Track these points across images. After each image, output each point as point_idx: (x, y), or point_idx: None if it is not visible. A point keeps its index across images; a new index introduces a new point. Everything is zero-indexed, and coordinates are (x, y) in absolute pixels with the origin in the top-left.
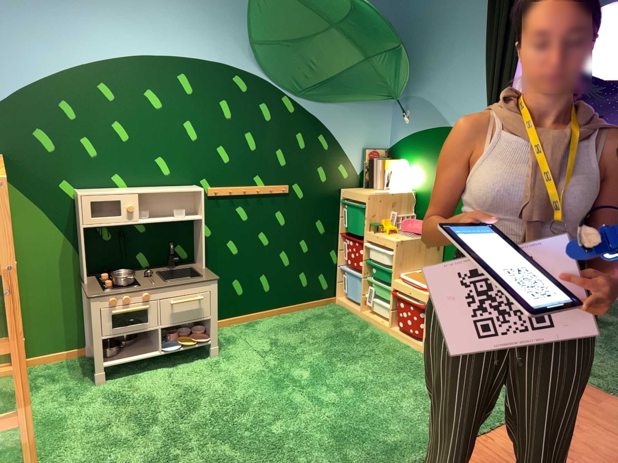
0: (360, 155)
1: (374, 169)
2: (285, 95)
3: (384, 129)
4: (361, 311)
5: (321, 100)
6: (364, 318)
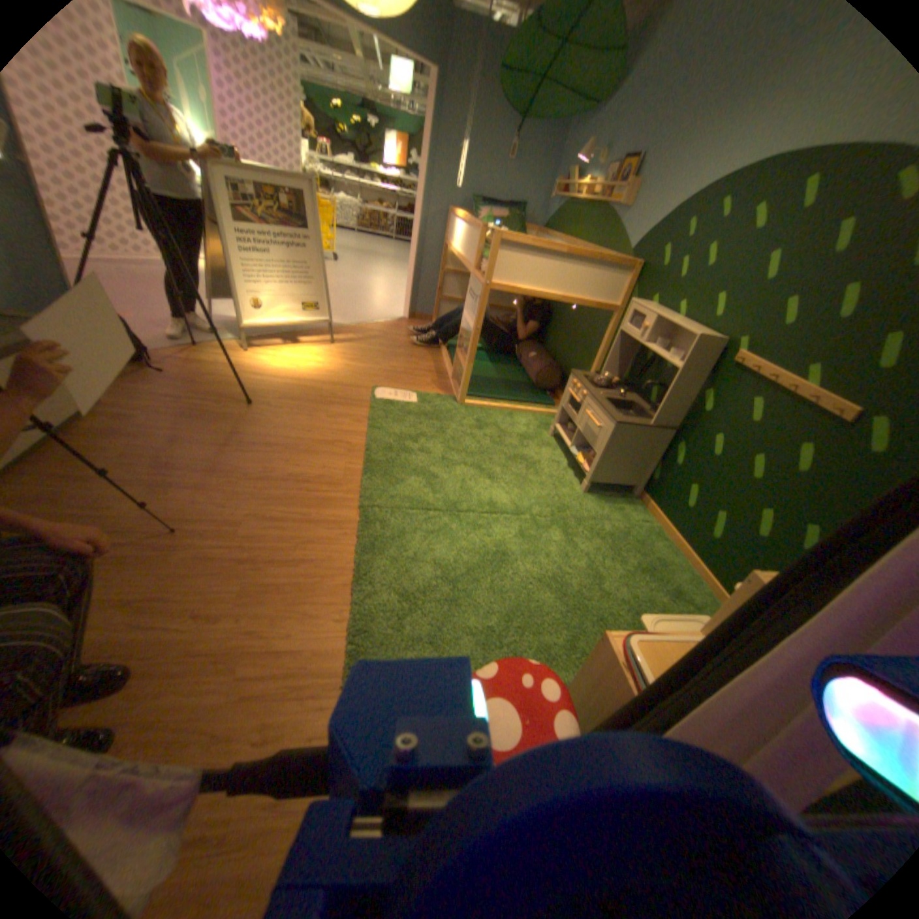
0: None
1: None
2: None
3: None
4: None
5: None
6: None
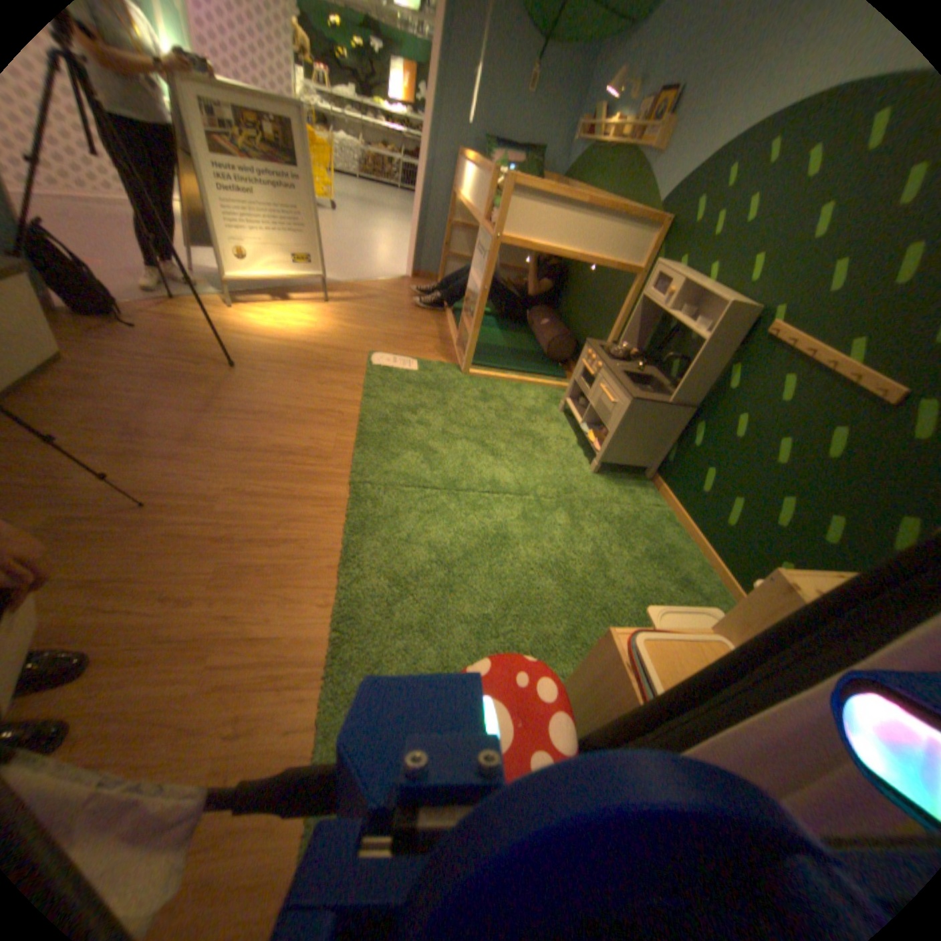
0: None
1: None
2: None
3: None
4: None
5: None
6: None
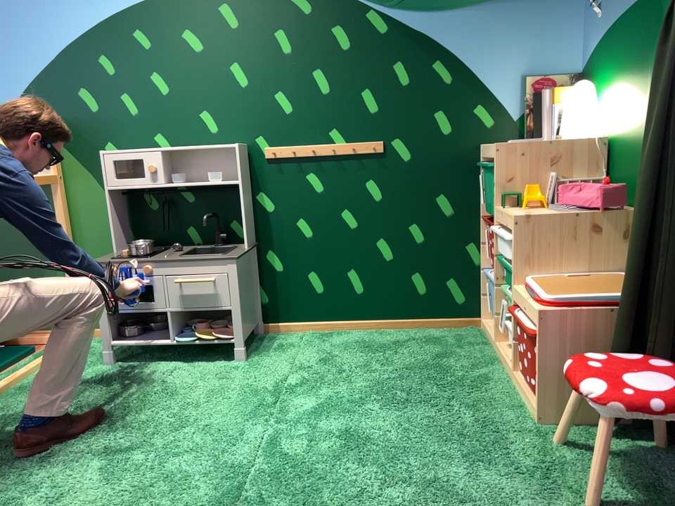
0: (521, 86)
1: (543, 106)
2: (370, 4)
3: (570, 36)
4: (496, 344)
5: (433, 2)
6: (498, 355)
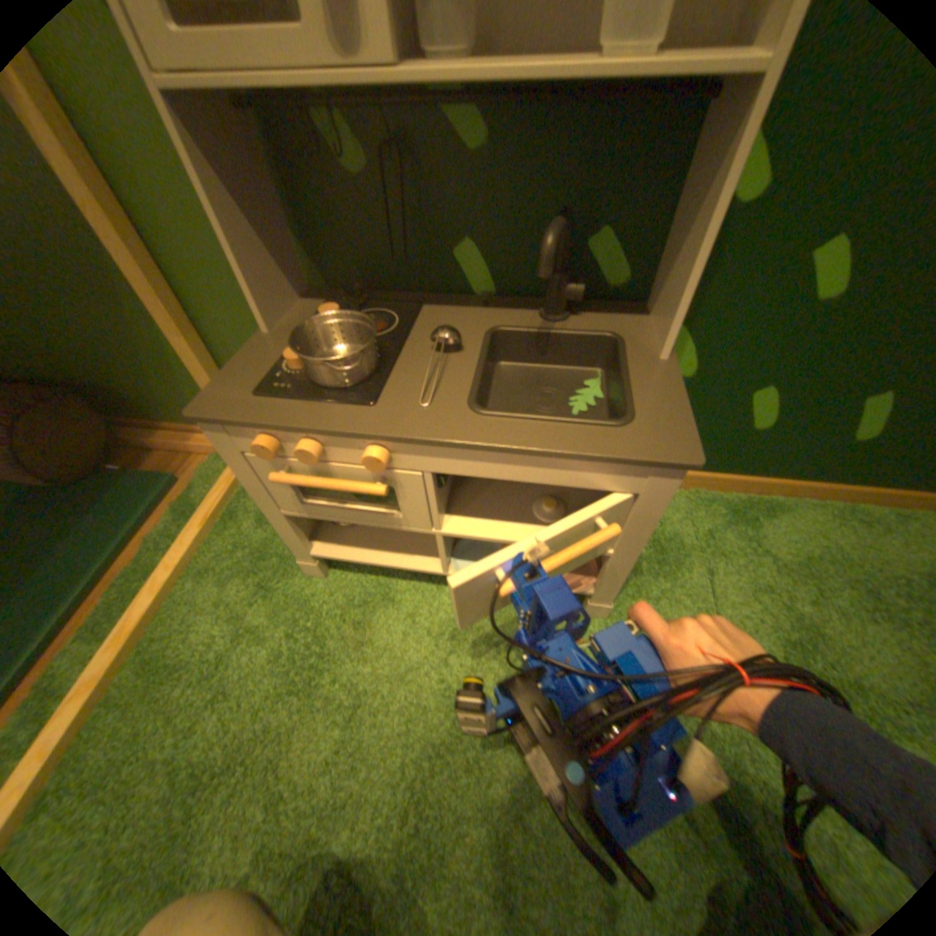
0: None
1: None
2: None
3: None
4: None
5: None
6: None
